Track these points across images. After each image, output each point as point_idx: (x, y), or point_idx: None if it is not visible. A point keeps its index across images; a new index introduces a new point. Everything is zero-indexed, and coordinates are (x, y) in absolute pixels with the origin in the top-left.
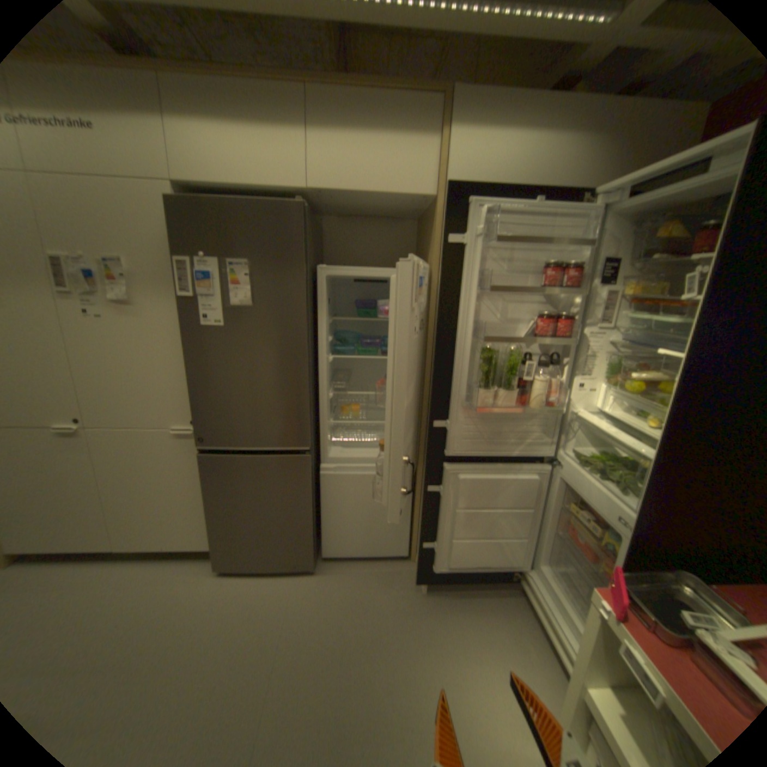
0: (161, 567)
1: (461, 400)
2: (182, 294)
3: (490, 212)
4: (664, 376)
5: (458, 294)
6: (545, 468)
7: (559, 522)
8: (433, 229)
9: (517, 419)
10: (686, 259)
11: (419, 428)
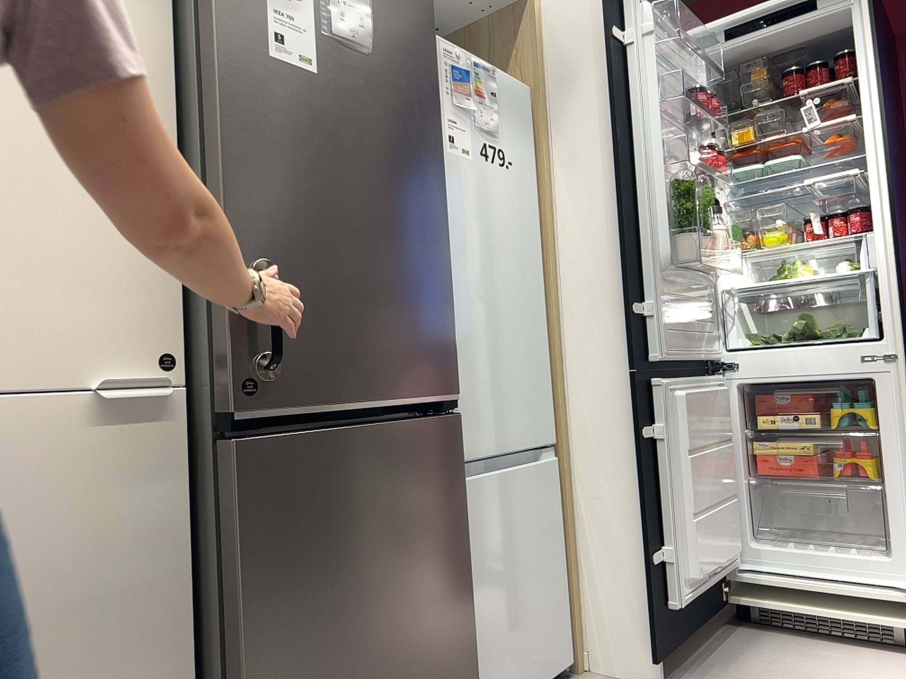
0: None
1: (661, 263)
2: None
3: (650, 10)
4: (802, 217)
5: (628, 109)
6: (722, 377)
7: (747, 459)
8: (516, 44)
9: (696, 299)
10: (791, 97)
11: (550, 368)
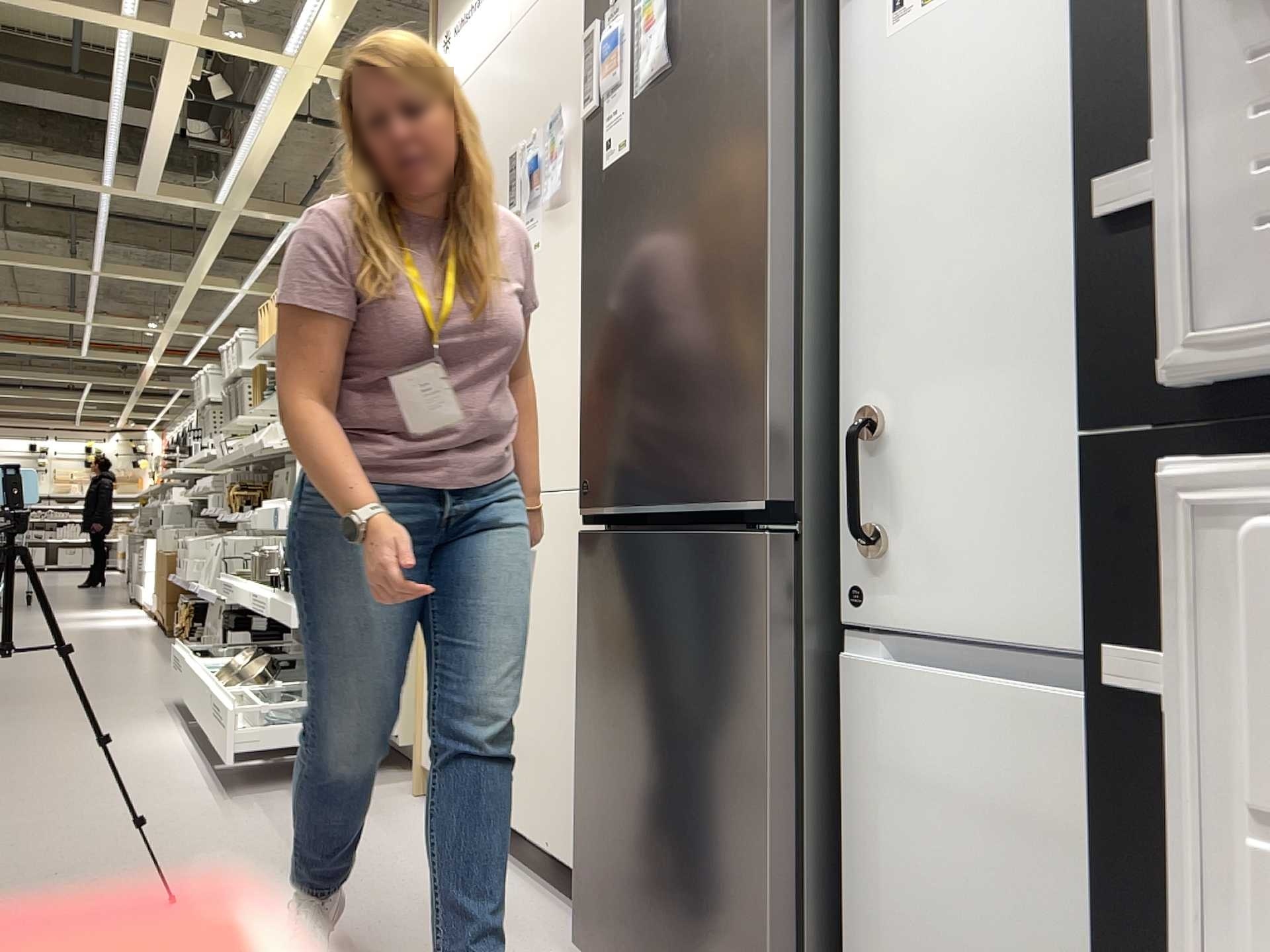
0: (534, 901)
1: None
2: (587, 114)
3: None
4: None
5: None
6: None
7: None
8: None
9: None
10: None
11: None
